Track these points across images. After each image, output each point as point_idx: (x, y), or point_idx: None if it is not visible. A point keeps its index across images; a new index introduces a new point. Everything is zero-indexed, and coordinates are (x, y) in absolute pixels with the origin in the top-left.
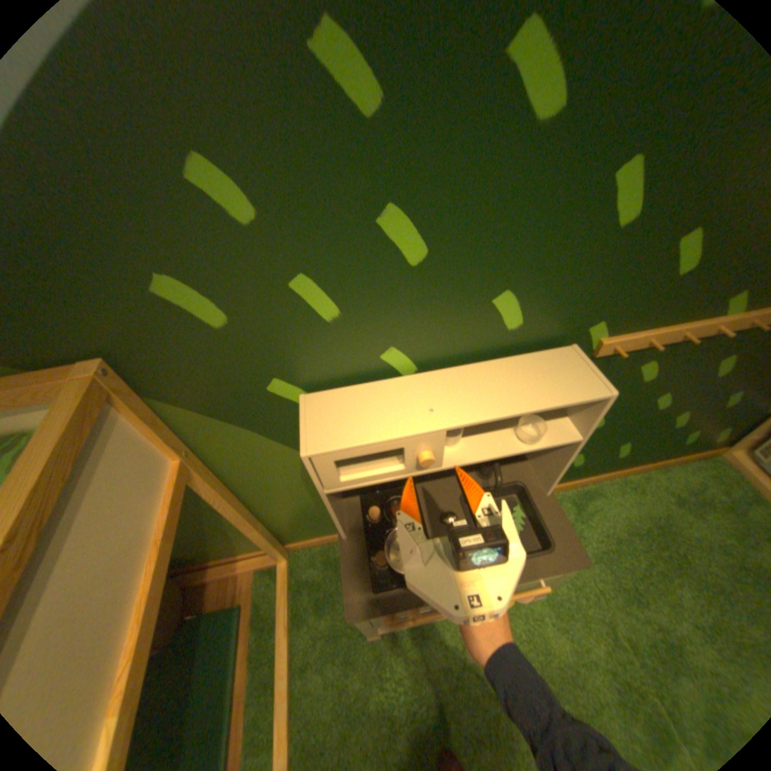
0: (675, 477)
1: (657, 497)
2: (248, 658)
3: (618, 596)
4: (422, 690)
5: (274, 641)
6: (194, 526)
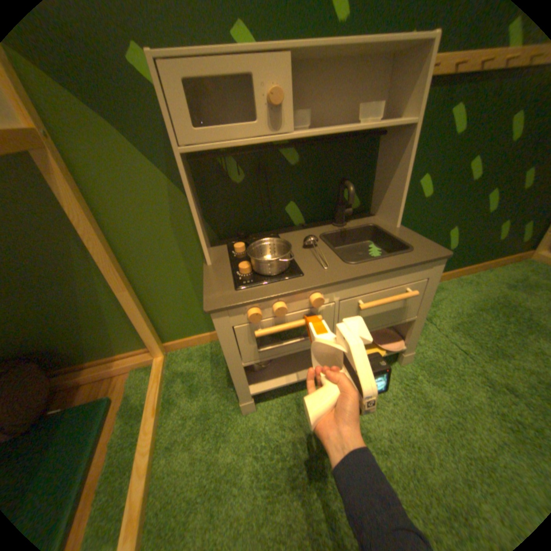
0: (499, 273)
1: (490, 286)
2: (110, 445)
3: (482, 353)
4: (301, 453)
5: (141, 424)
6: (66, 290)
